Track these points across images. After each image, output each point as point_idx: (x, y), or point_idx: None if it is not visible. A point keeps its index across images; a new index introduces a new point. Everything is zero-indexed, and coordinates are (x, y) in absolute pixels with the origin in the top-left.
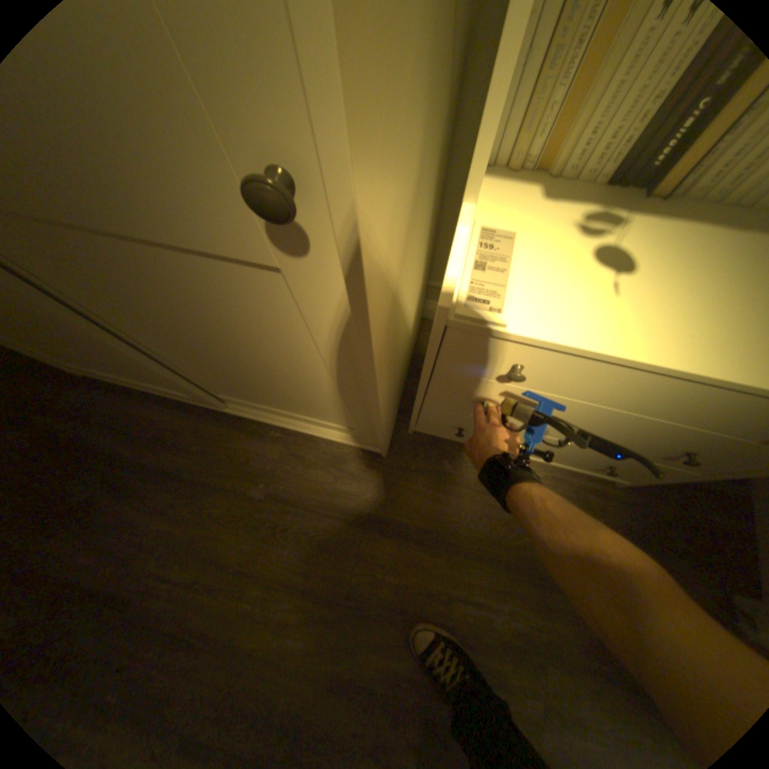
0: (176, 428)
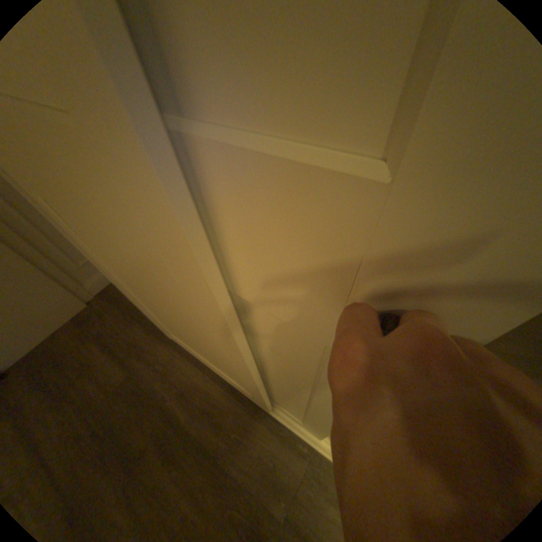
0: (226, 409)
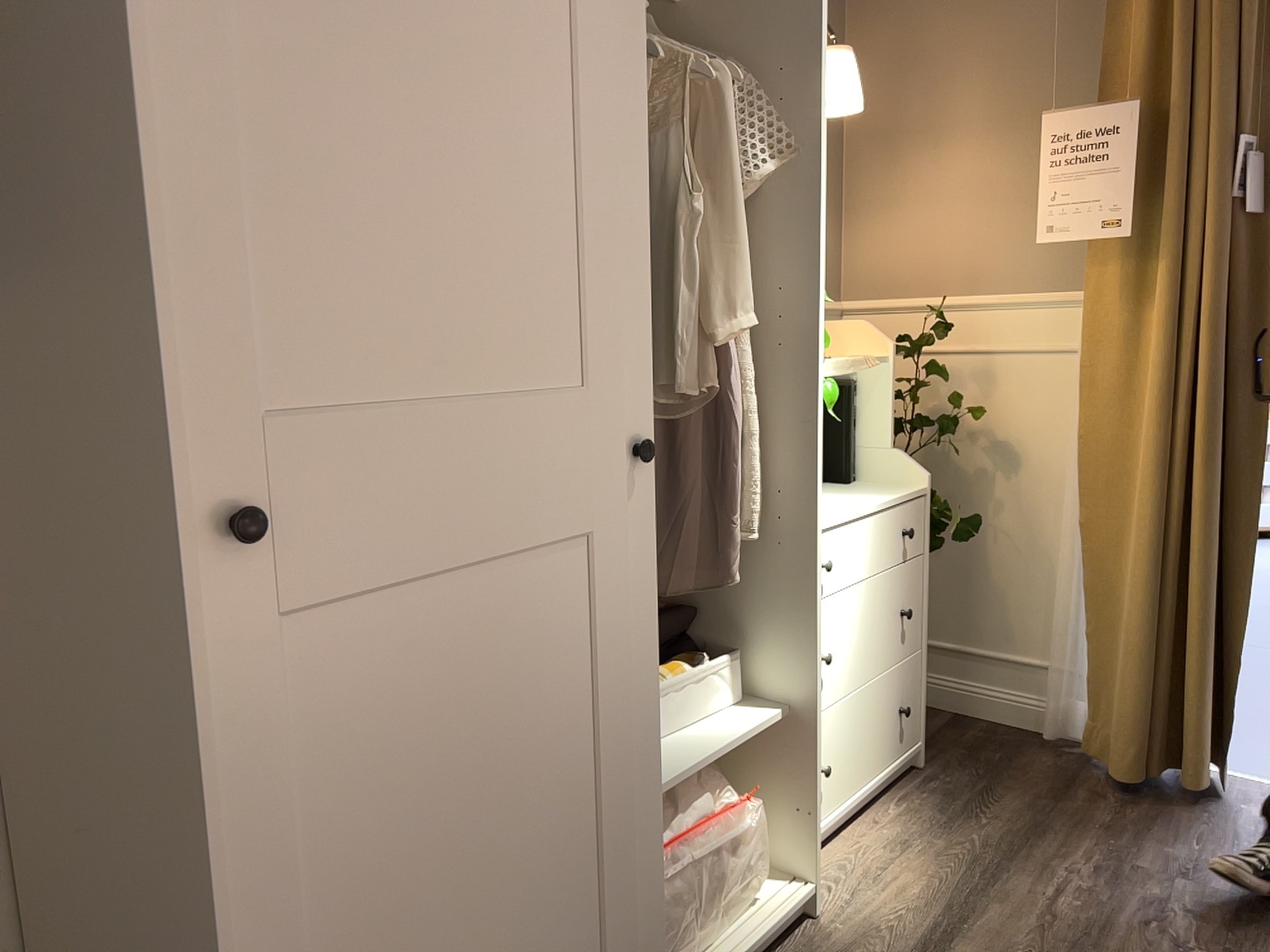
0: None
